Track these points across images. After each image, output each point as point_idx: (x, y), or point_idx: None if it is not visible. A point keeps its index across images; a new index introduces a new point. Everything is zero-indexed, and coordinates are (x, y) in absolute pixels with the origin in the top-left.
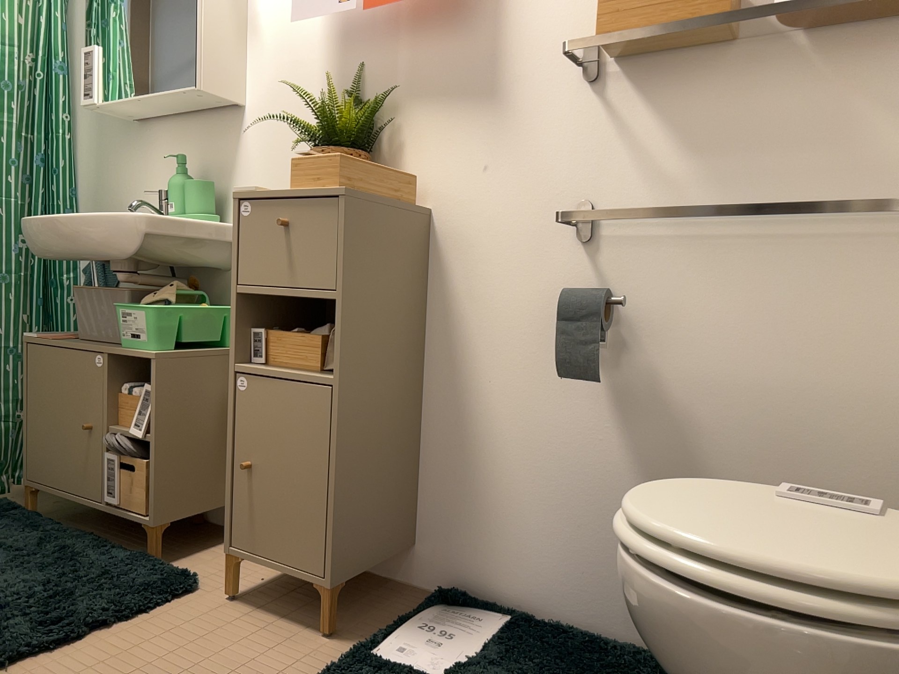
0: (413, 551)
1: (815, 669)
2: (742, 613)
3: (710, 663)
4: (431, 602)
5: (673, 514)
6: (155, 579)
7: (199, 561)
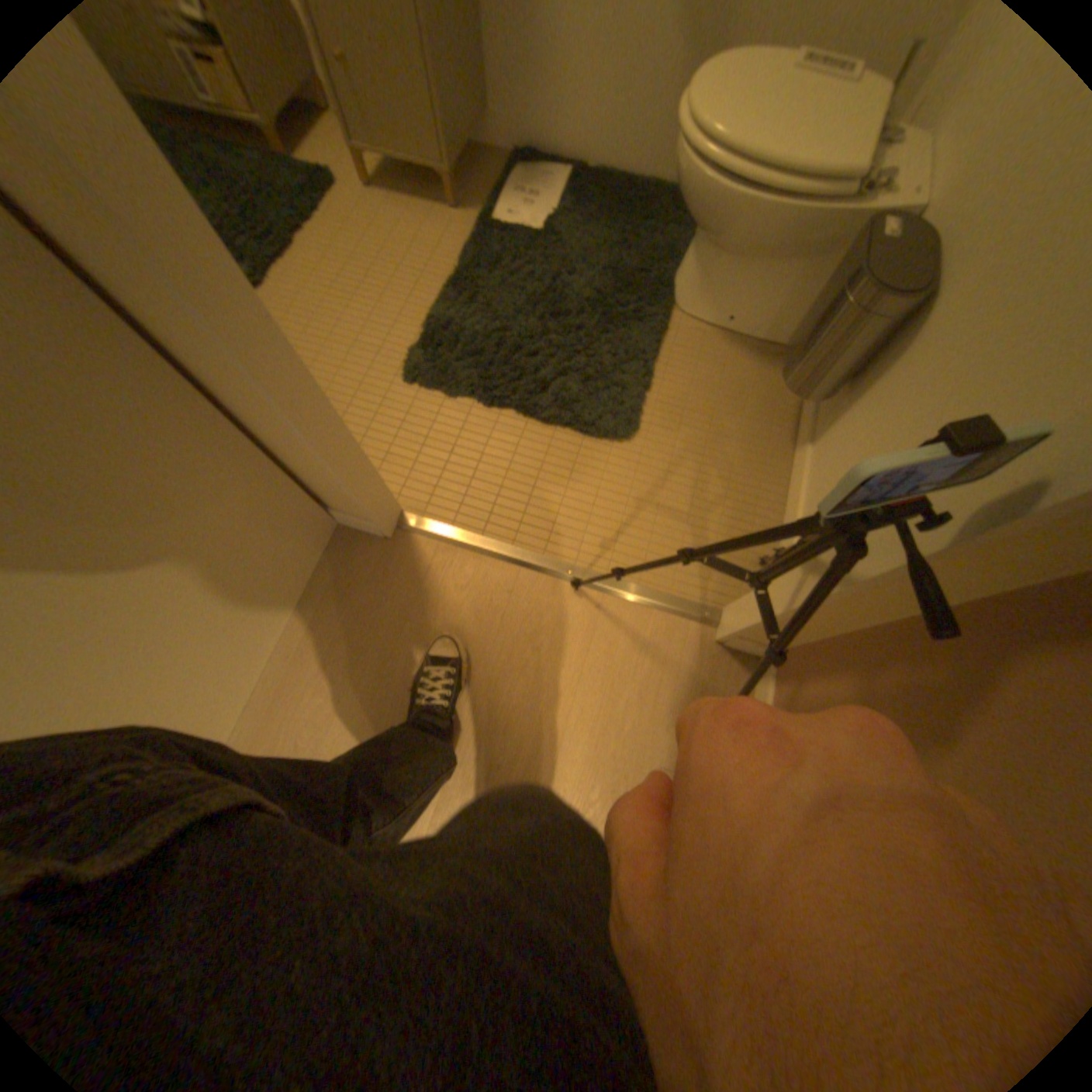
0: (485, 112)
1: (781, 219)
2: (753, 189)
3: (725, 219)
4: (508, 158)
5: (724, 107)
6: (301, 177)
7: (312, 147)
